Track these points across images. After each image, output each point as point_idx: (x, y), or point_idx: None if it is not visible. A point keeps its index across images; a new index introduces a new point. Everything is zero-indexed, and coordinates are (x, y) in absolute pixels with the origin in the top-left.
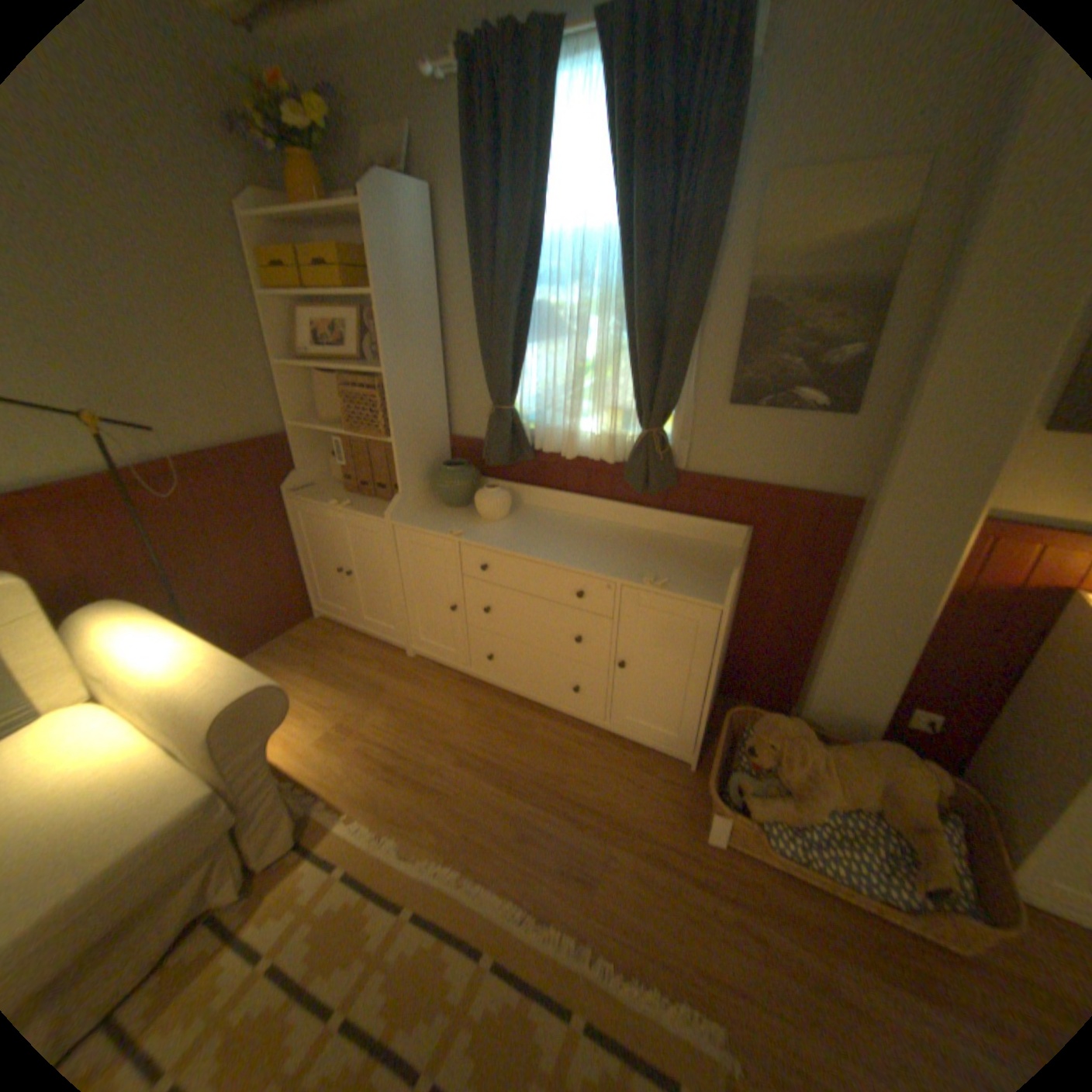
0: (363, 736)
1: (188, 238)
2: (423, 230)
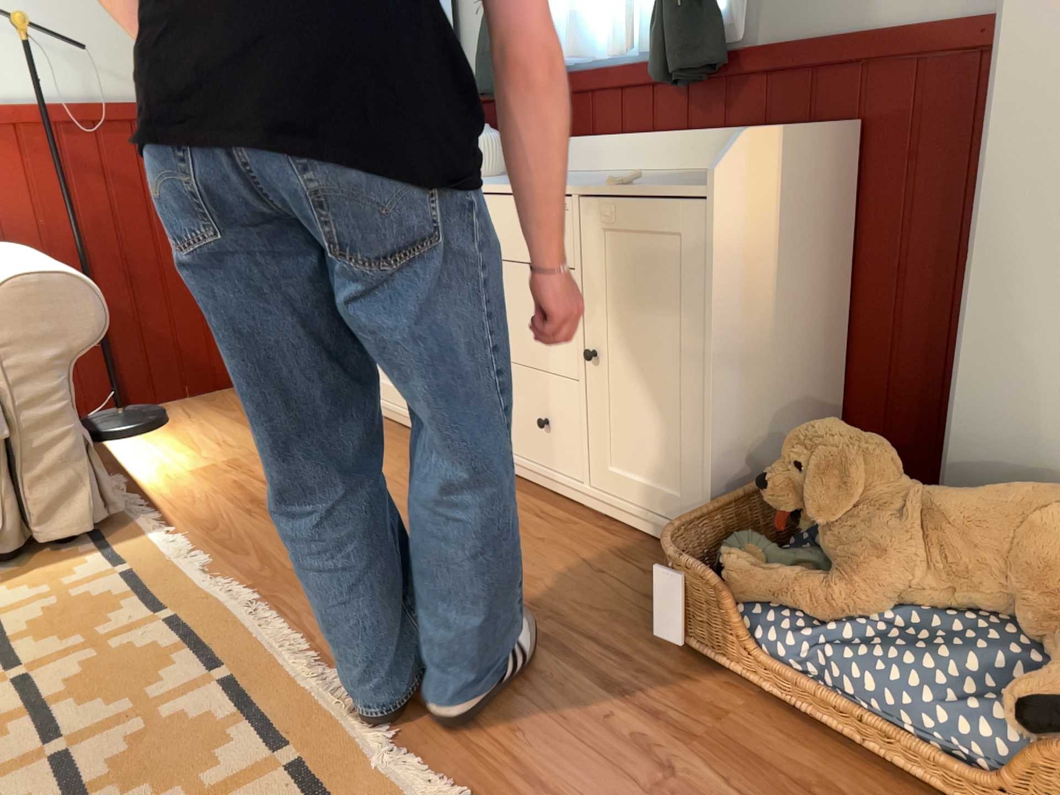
0: (253, 472)
1: None
2: None
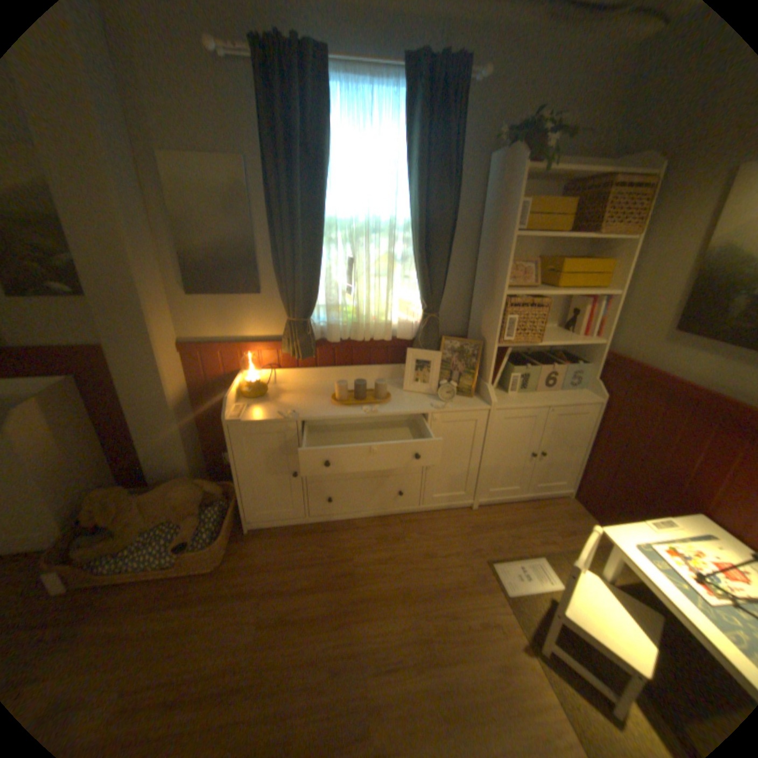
0: None
1: None
2: None
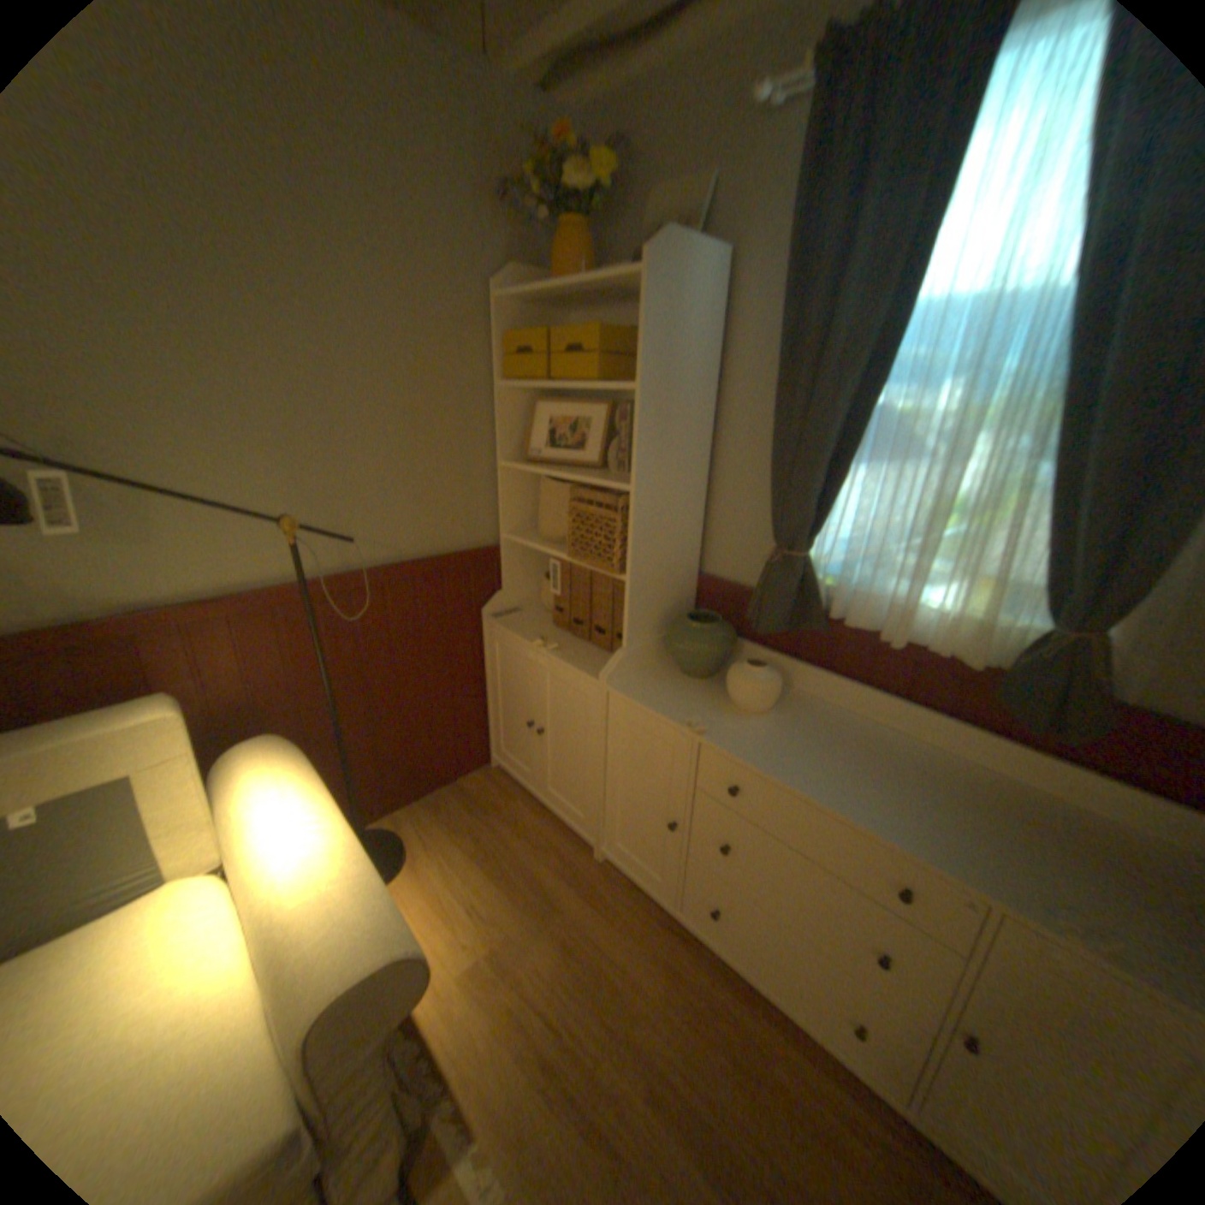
0: (521, 988)
1: (435, 320)
2: (715, 305)
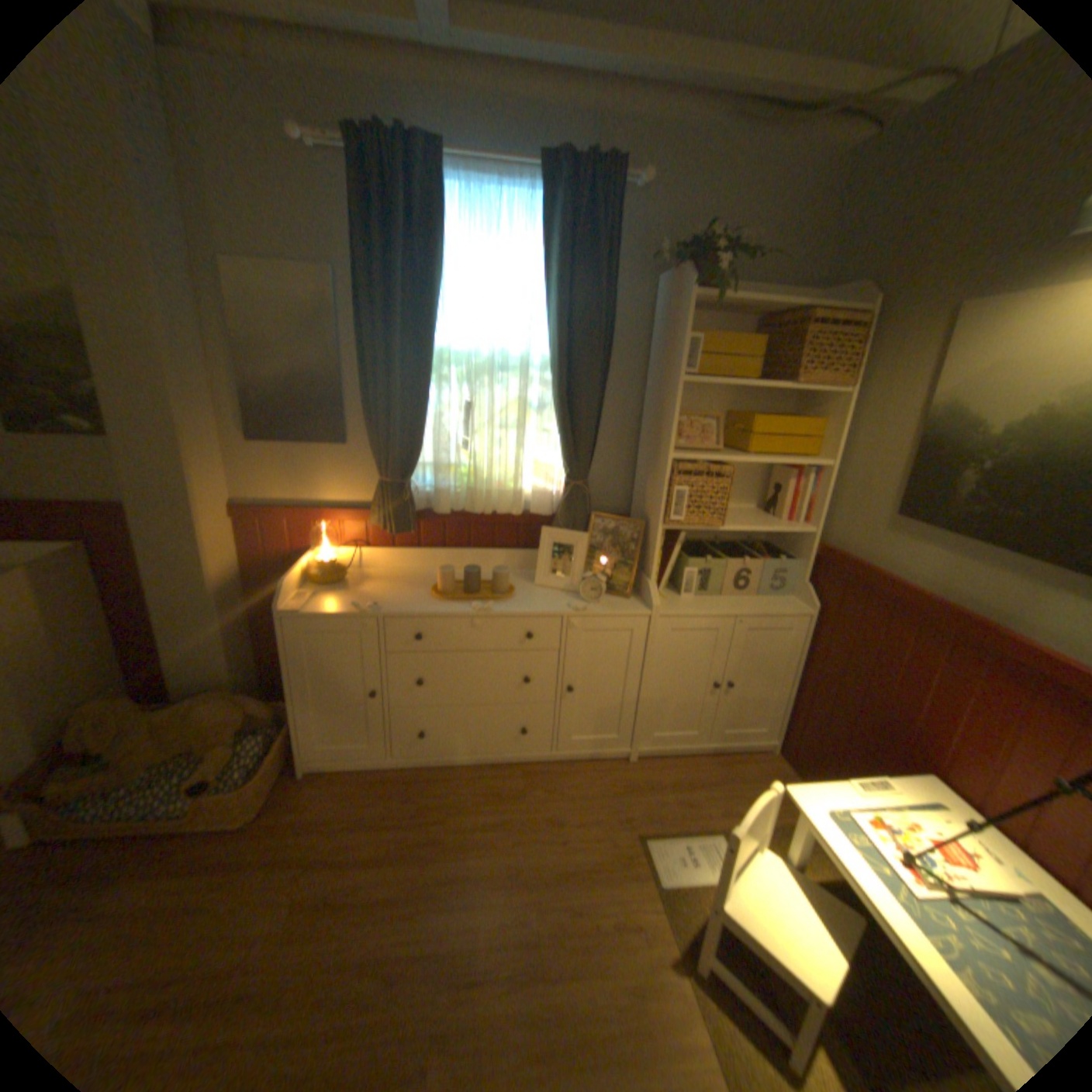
0: None
1: None
2: None
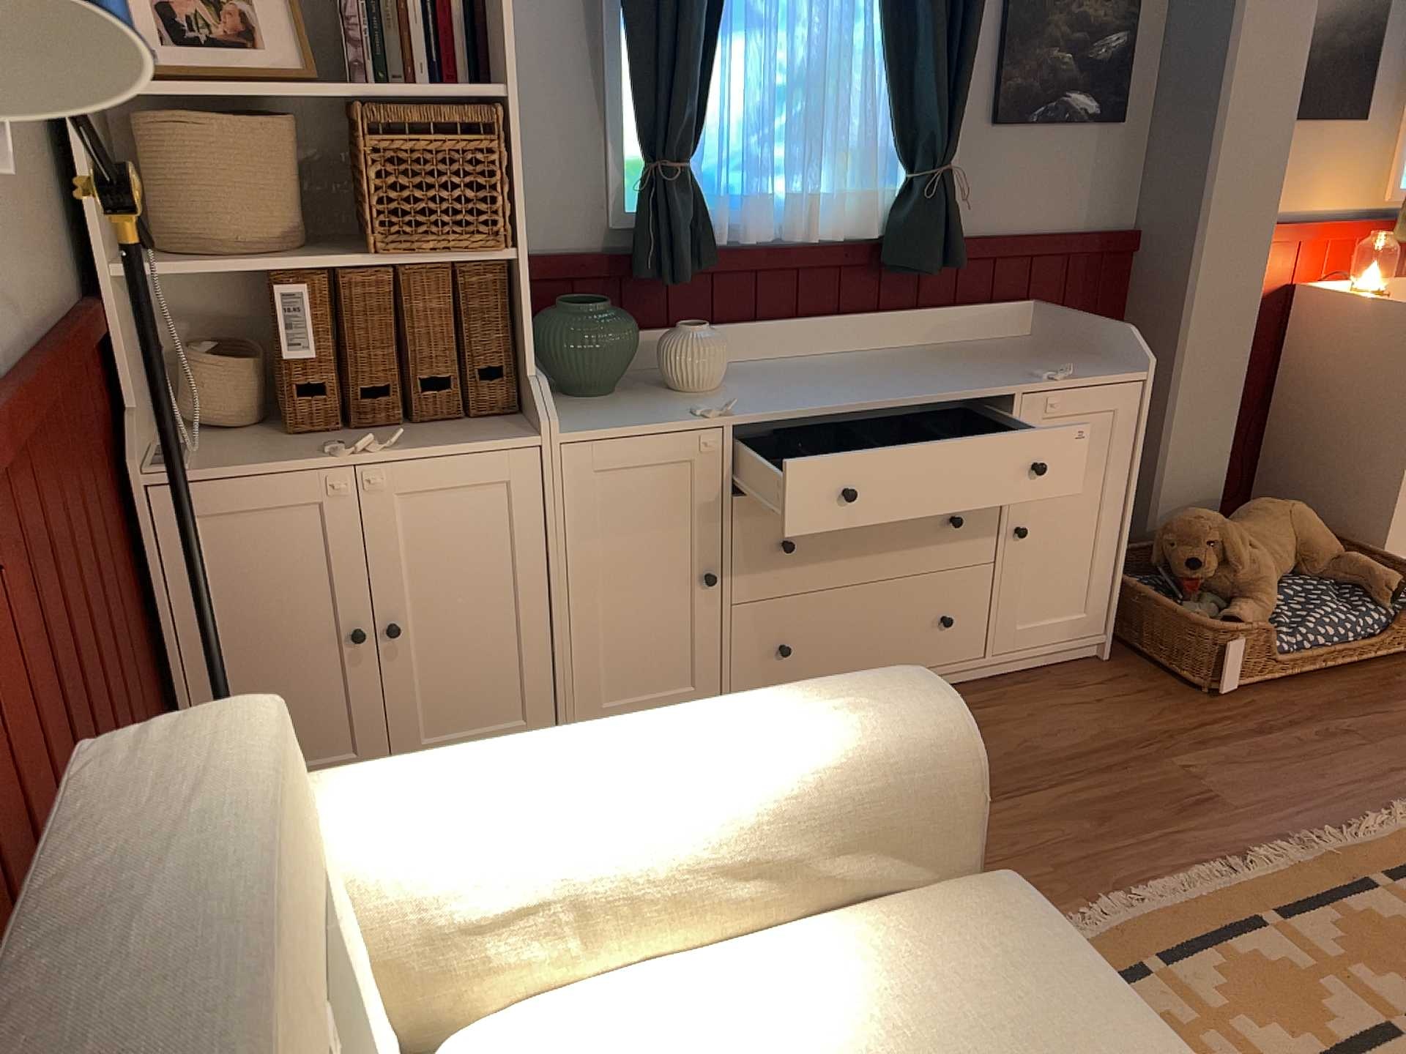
0: None
1: None
2: None
